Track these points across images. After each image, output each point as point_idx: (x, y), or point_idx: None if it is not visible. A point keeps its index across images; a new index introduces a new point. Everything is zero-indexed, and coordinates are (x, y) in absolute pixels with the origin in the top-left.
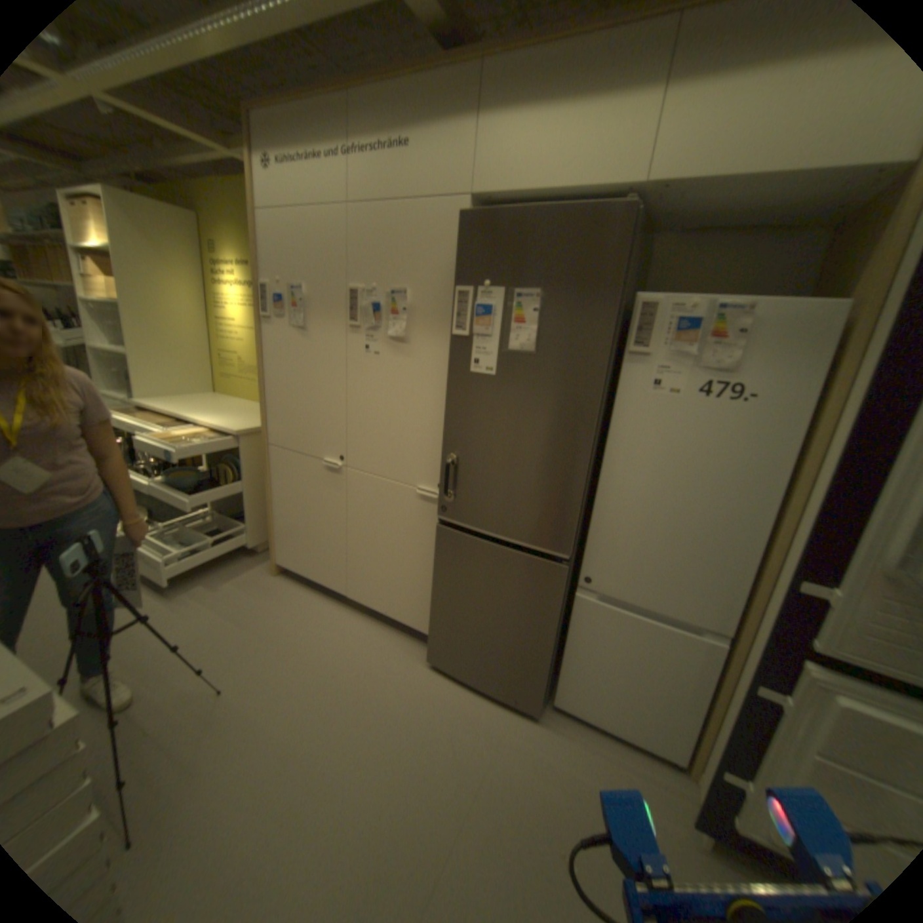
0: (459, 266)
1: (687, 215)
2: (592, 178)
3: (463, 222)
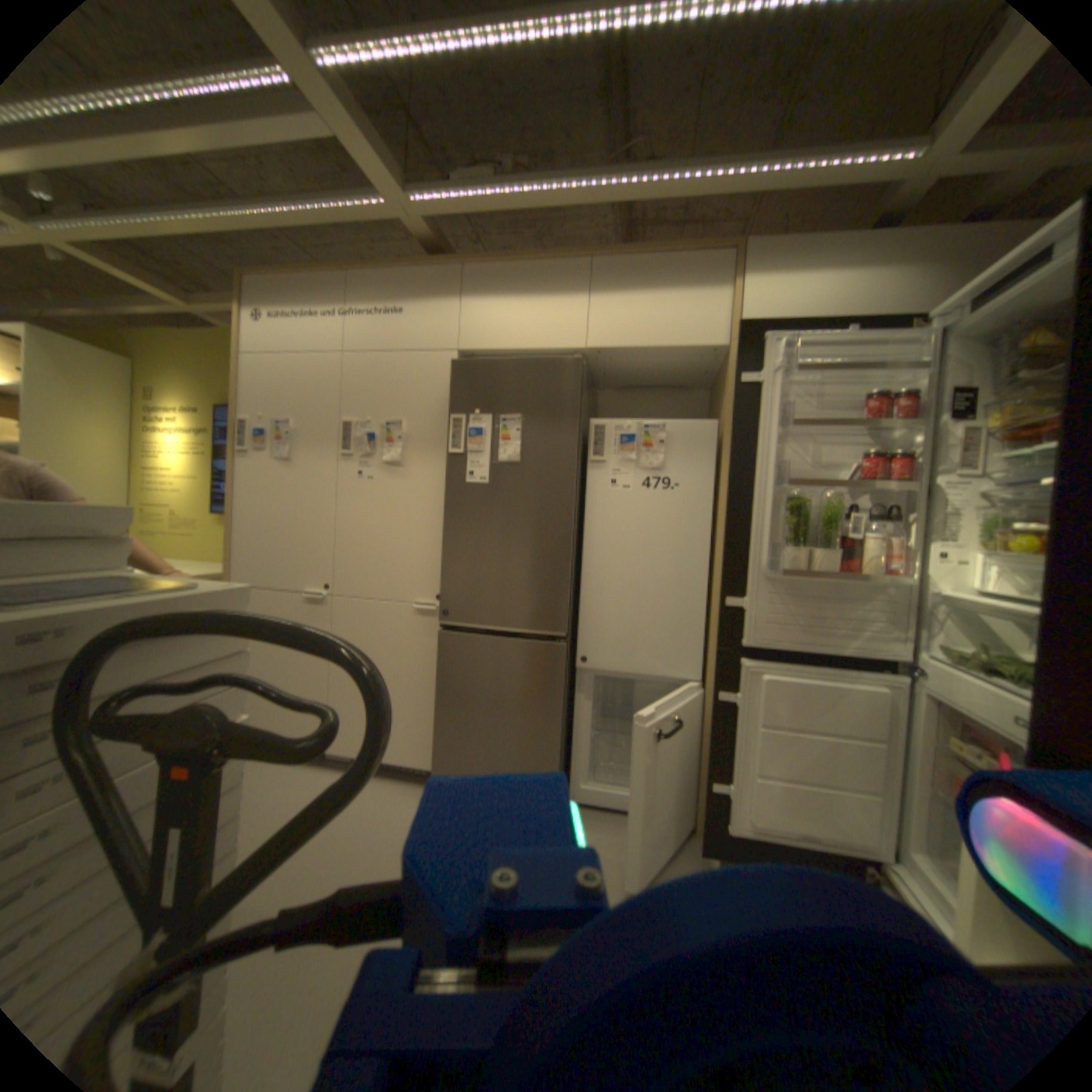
0: (449, 403)
1: (616, 375)
2: (548, 345)
3: (451, 370)
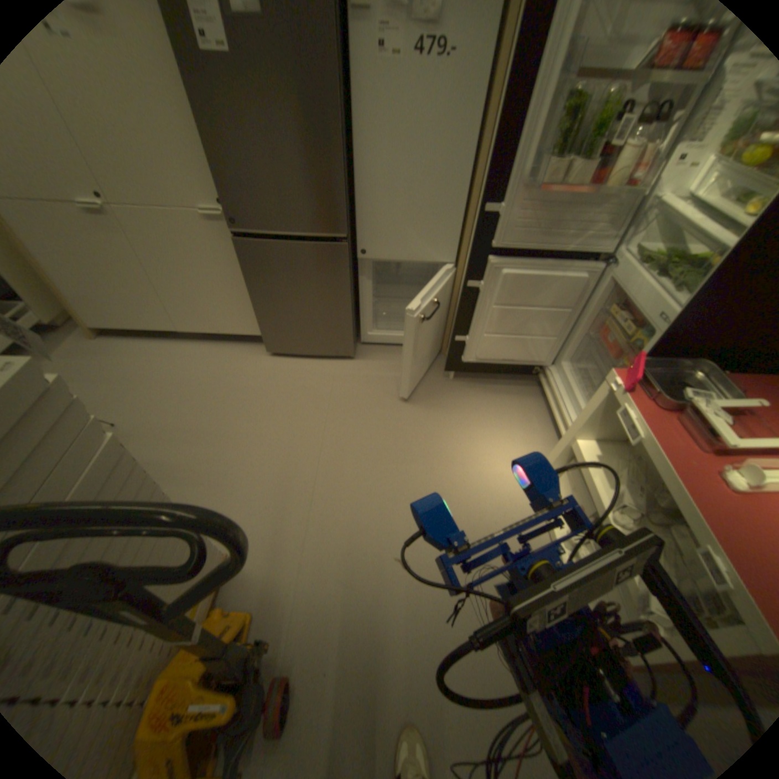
0: None
1: None
2: None
3: None
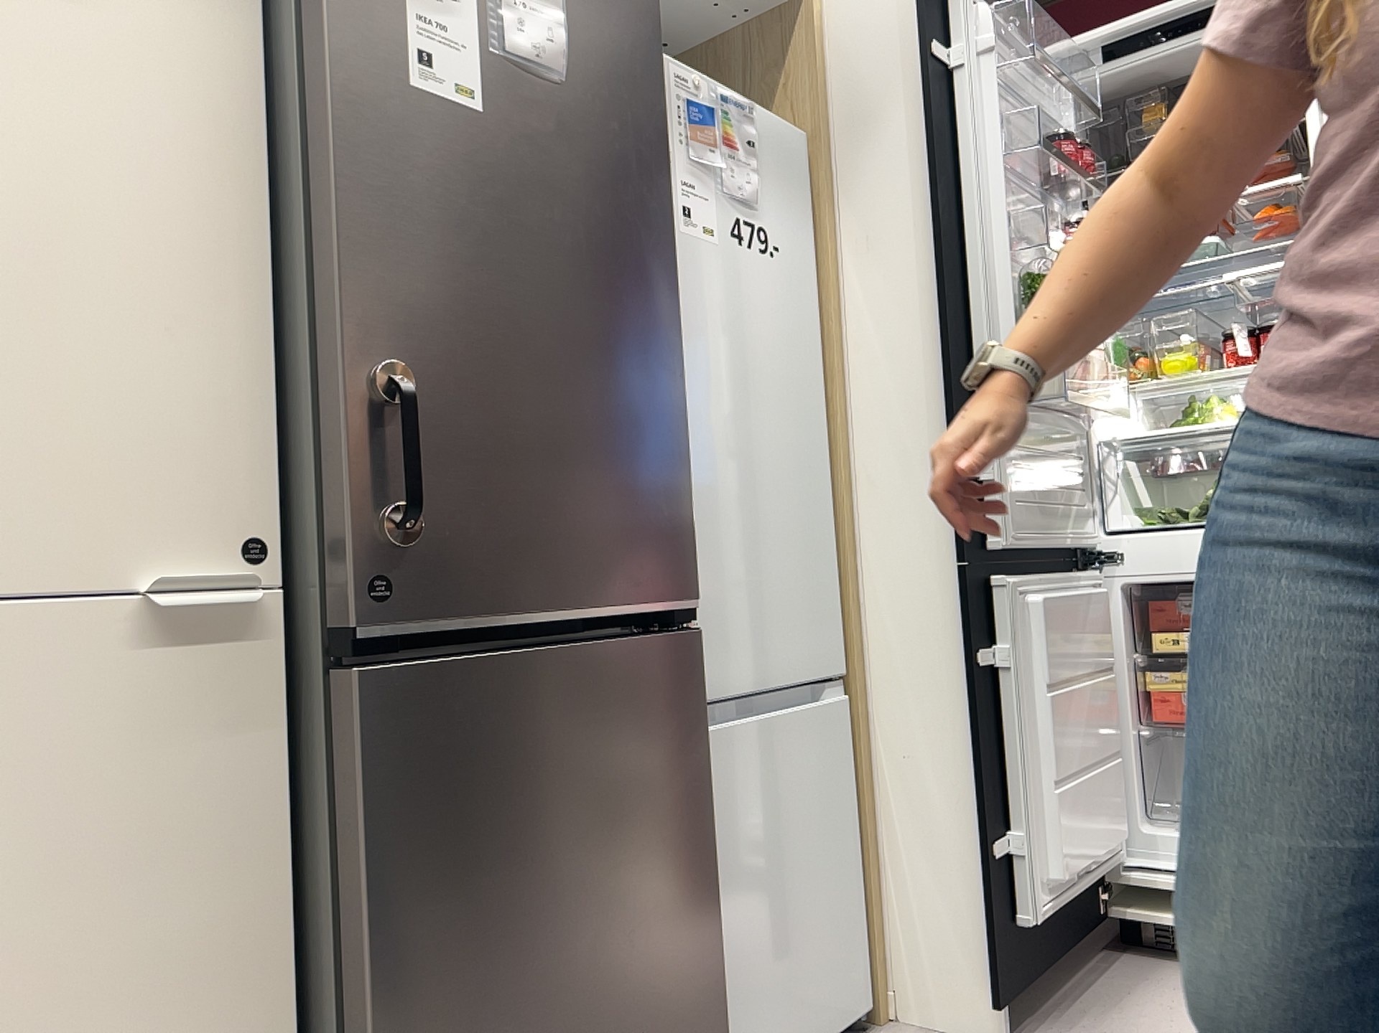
0: None
1: None
2: None
3: None
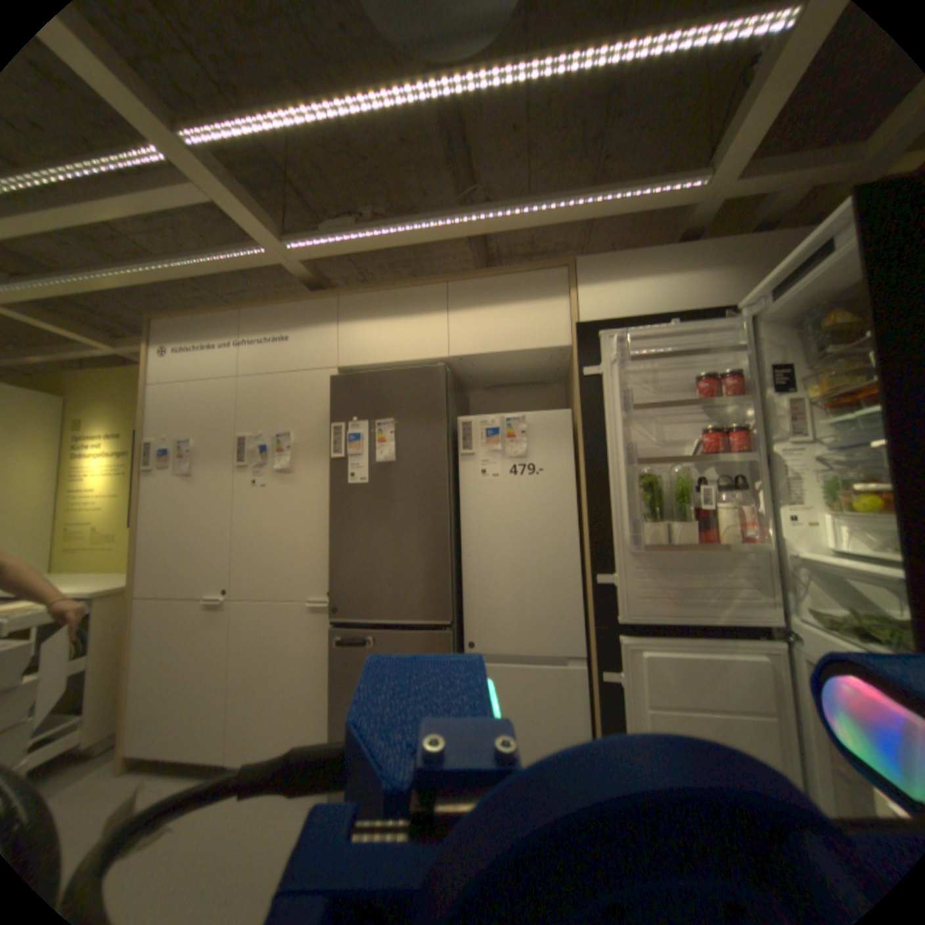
0: (332, 412)
1: (480, 377)
2: (416, 356)
3: (332, 384)
